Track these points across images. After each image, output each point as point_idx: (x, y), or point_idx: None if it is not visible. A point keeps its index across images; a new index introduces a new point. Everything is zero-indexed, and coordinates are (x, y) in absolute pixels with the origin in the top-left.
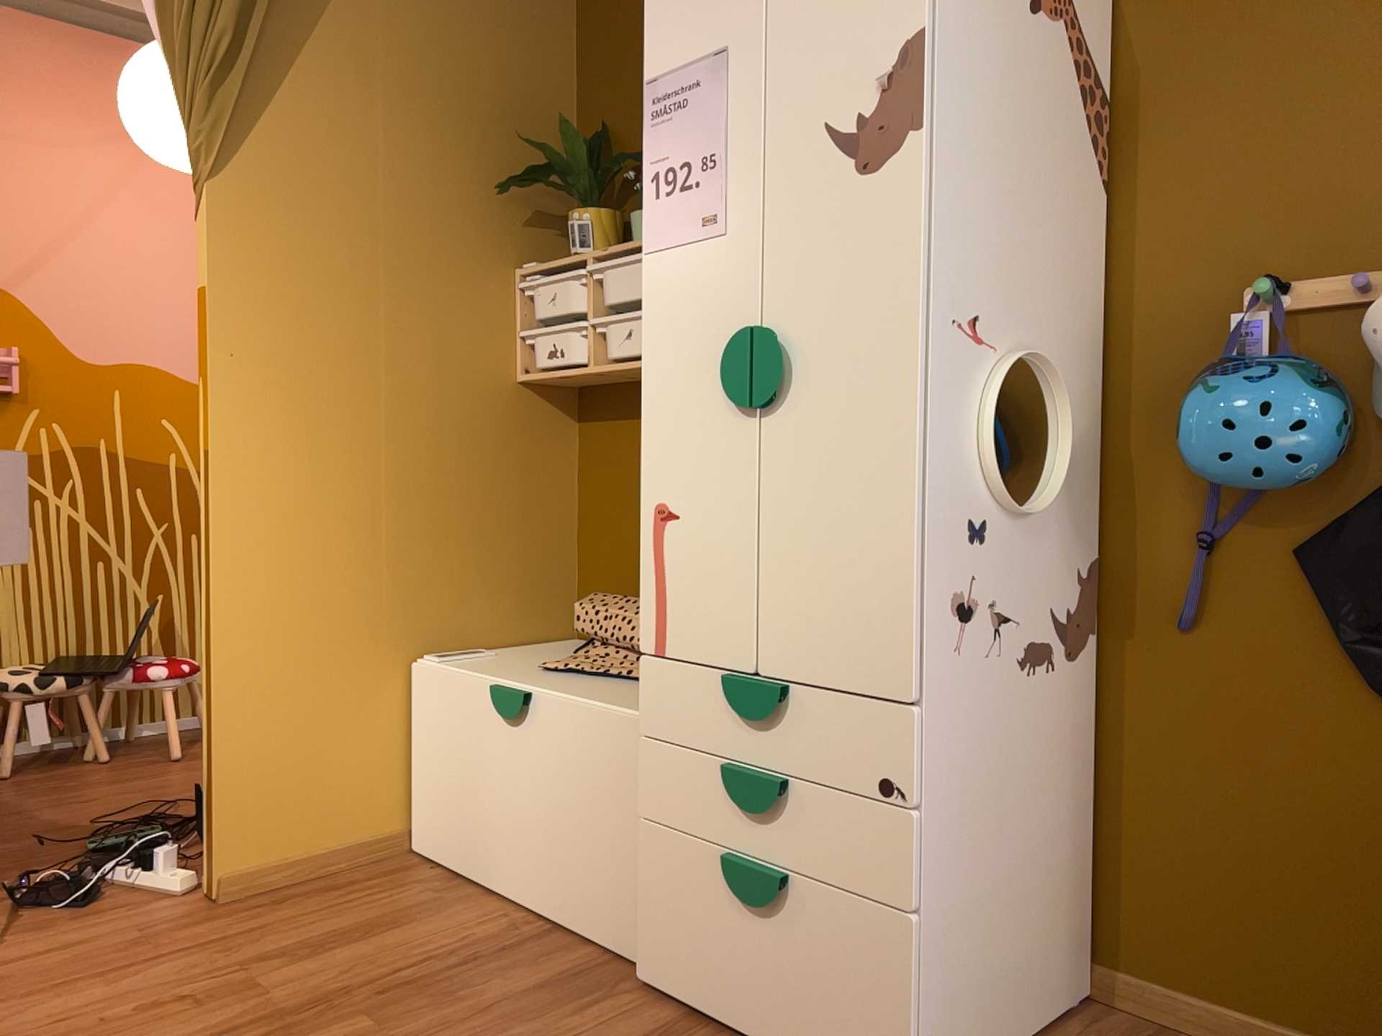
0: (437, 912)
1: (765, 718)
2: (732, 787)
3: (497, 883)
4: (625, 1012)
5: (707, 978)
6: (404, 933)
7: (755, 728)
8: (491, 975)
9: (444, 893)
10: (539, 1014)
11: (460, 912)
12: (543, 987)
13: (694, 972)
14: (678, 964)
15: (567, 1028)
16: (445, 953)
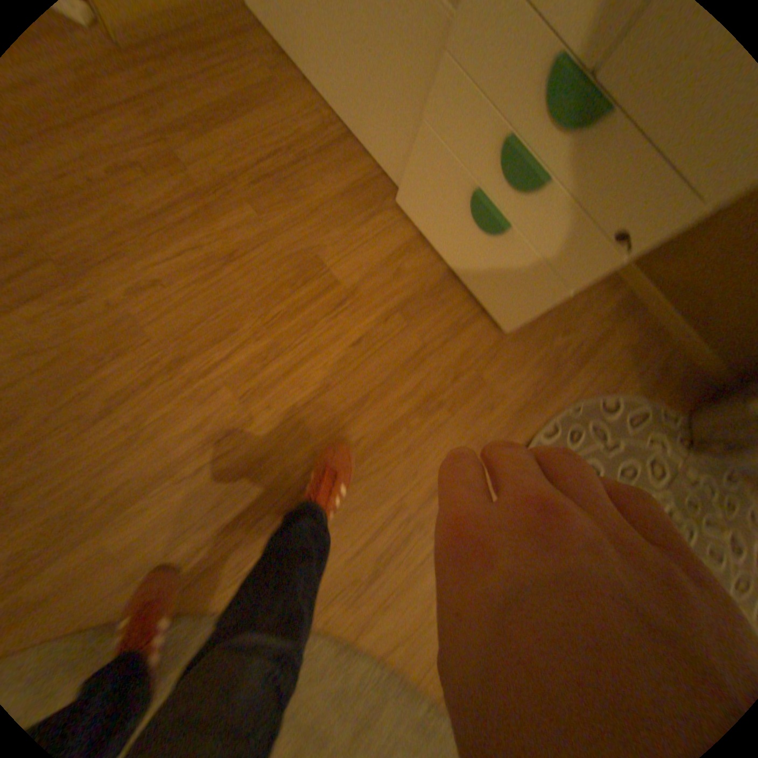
0: (273, 94)
1: (568, 124)
2: (506, 154)
3: (309, 74)
4: (387, 222)
5: (435, 226)
6: (256, 115)
7: (552, 120)
8: (314, 174)
9: (275, 71)
10: (343, 217)
11: (288, 97)
12: (344, 191)
13: (428, 219)
14: (421, 210)
15: (358, 232)
16: (285, 145)
